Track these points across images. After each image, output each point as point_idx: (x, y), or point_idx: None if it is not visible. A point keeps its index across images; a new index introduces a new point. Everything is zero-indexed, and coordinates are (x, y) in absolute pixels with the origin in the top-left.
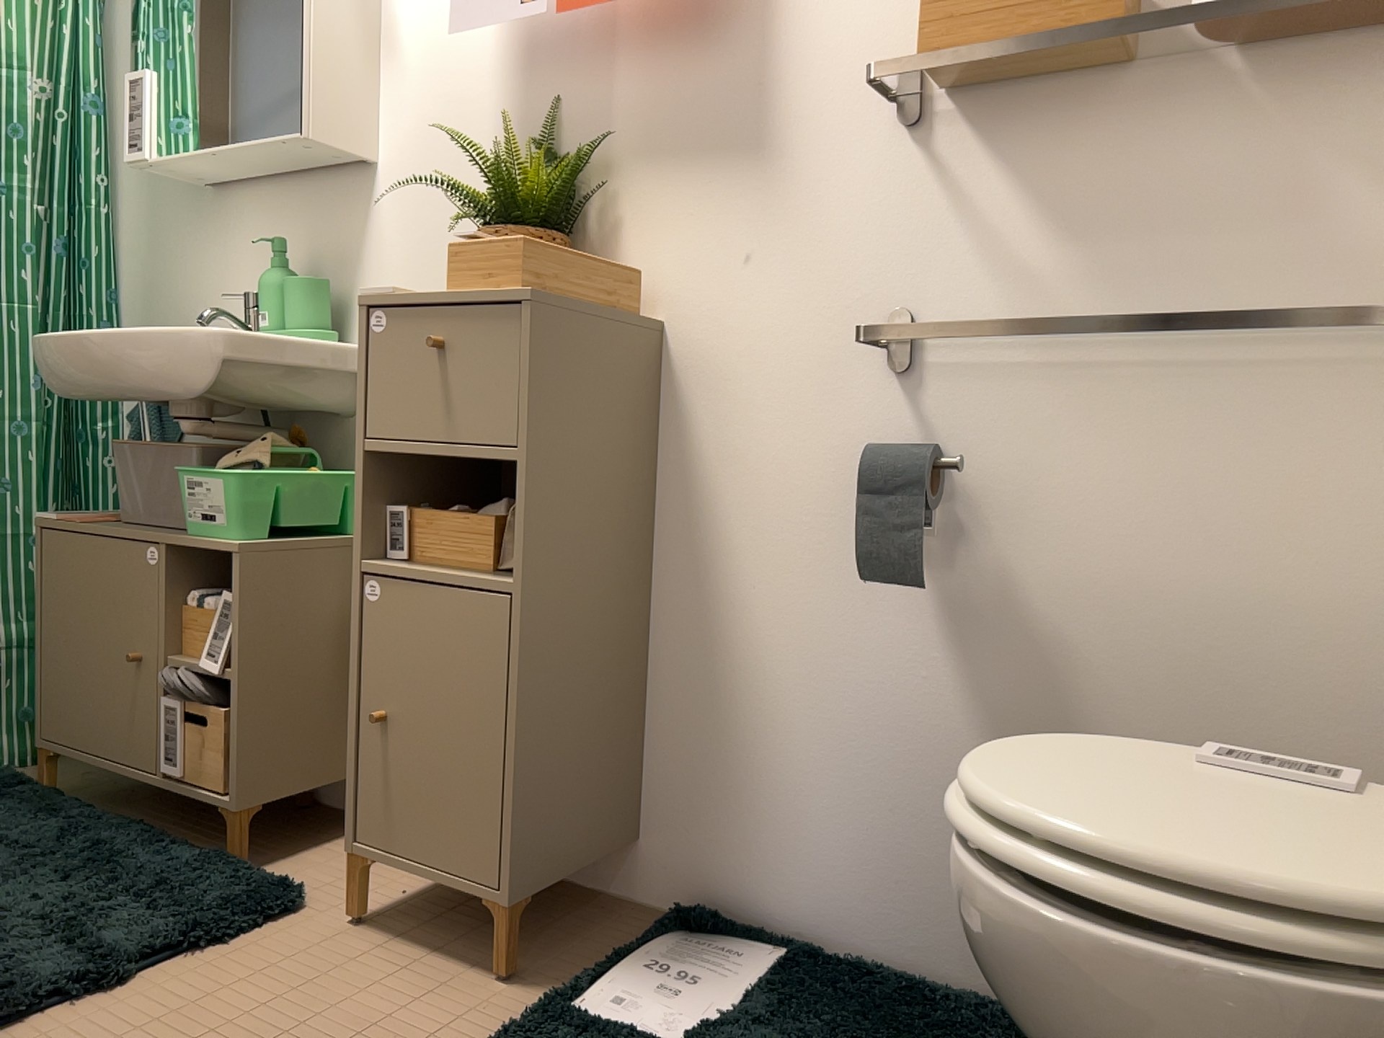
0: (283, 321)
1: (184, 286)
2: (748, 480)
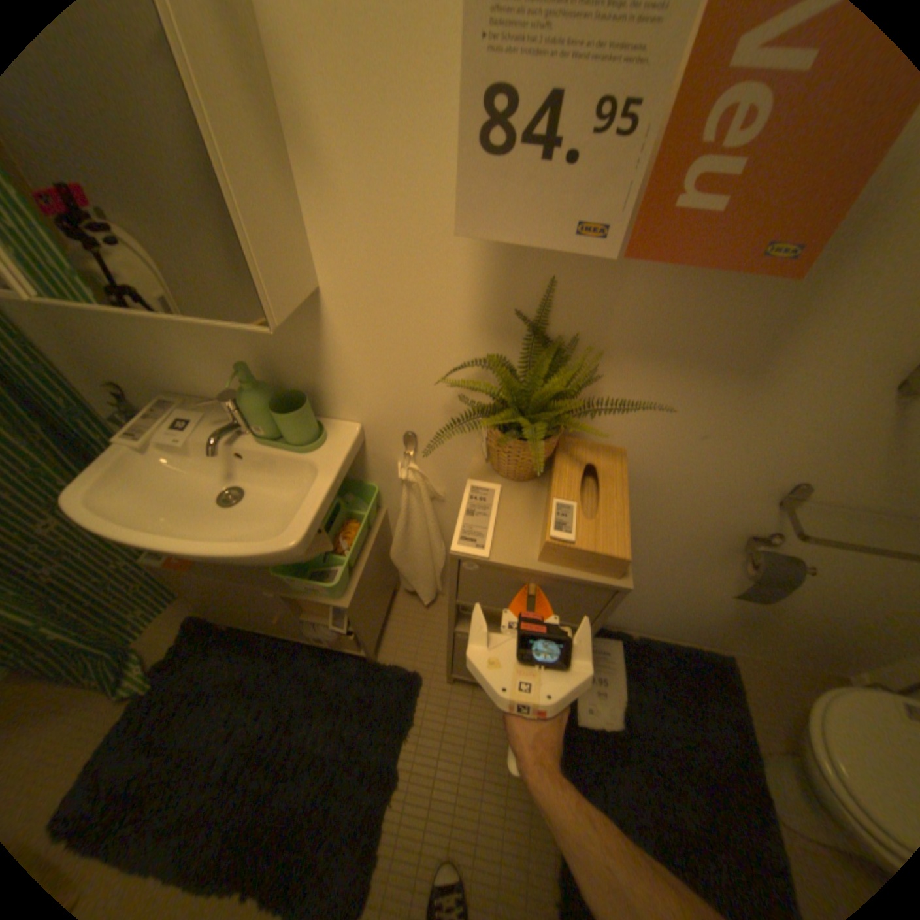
0: (277, 428)
1: (108, 341)
2: (653, 526)
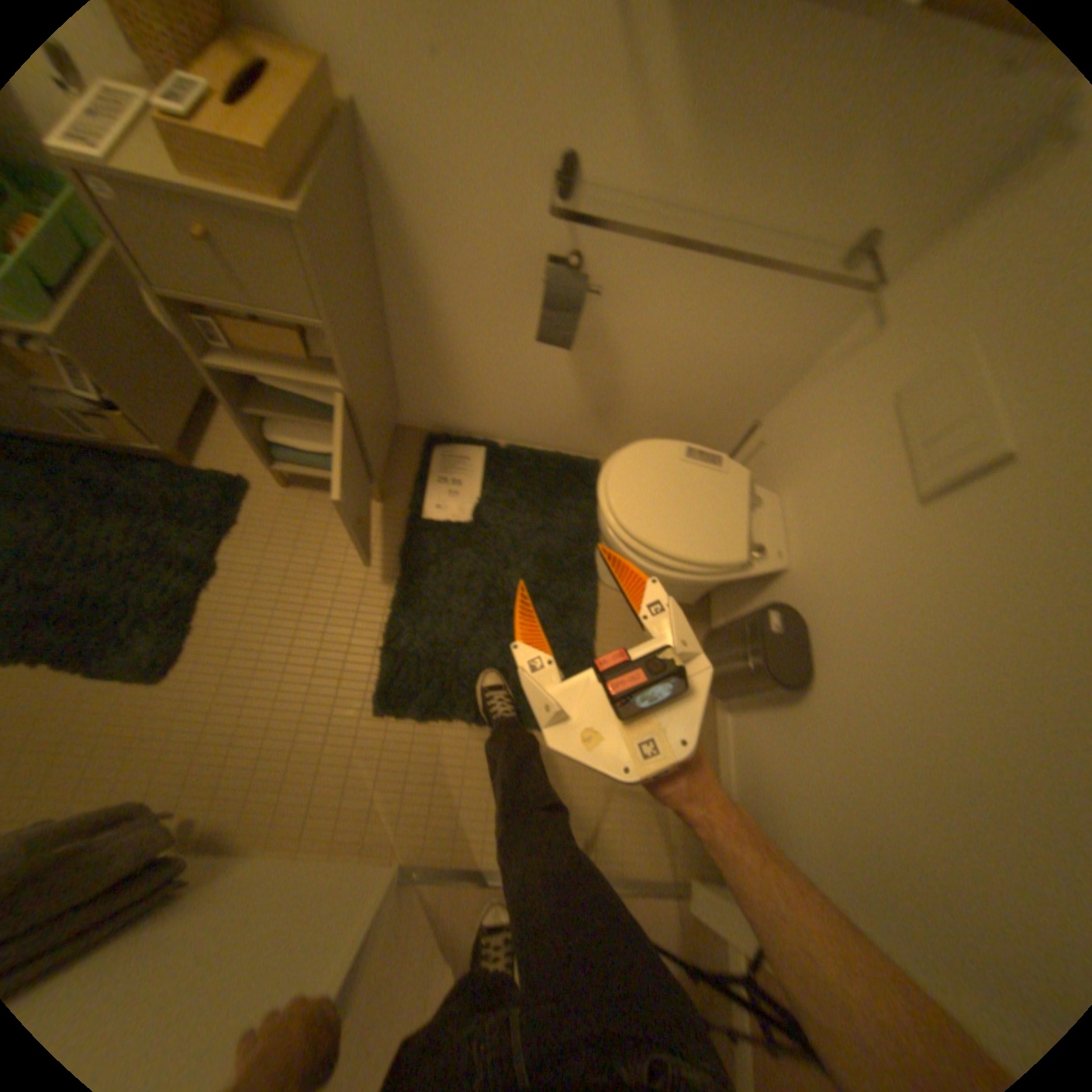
0: None
1: None
2: (452, 250)
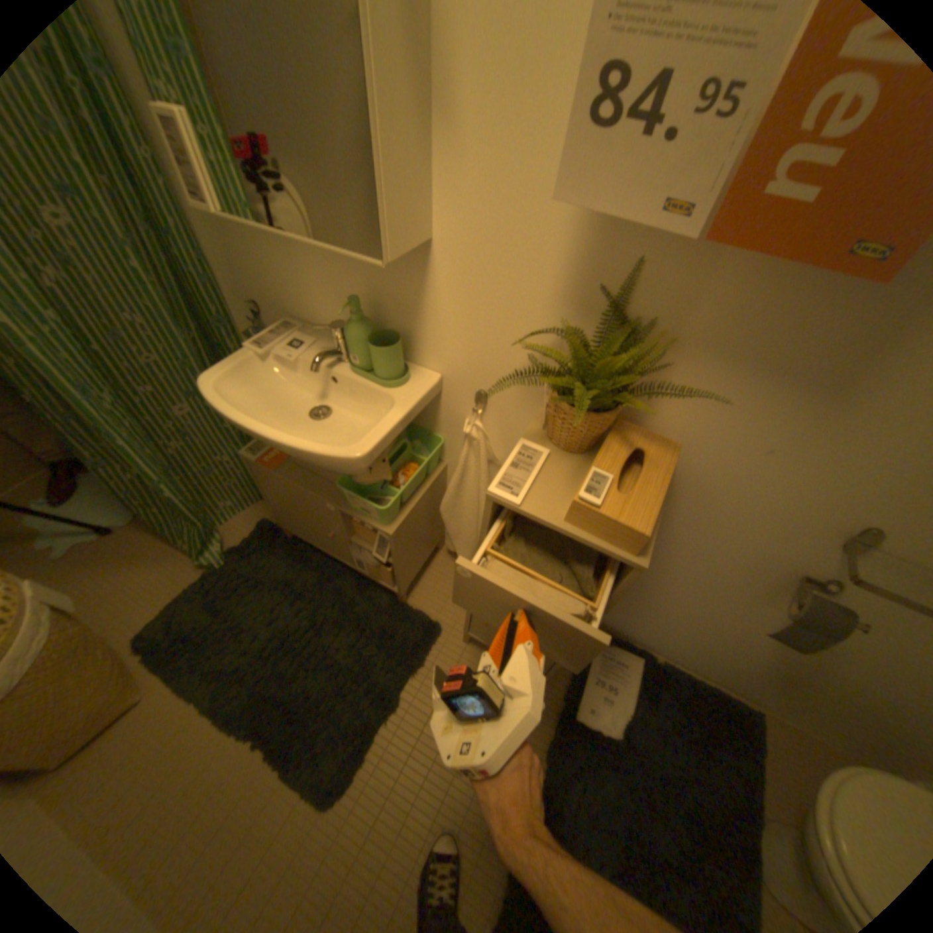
0: (371, 361)
1: (260, 265)
2: (701, 540)
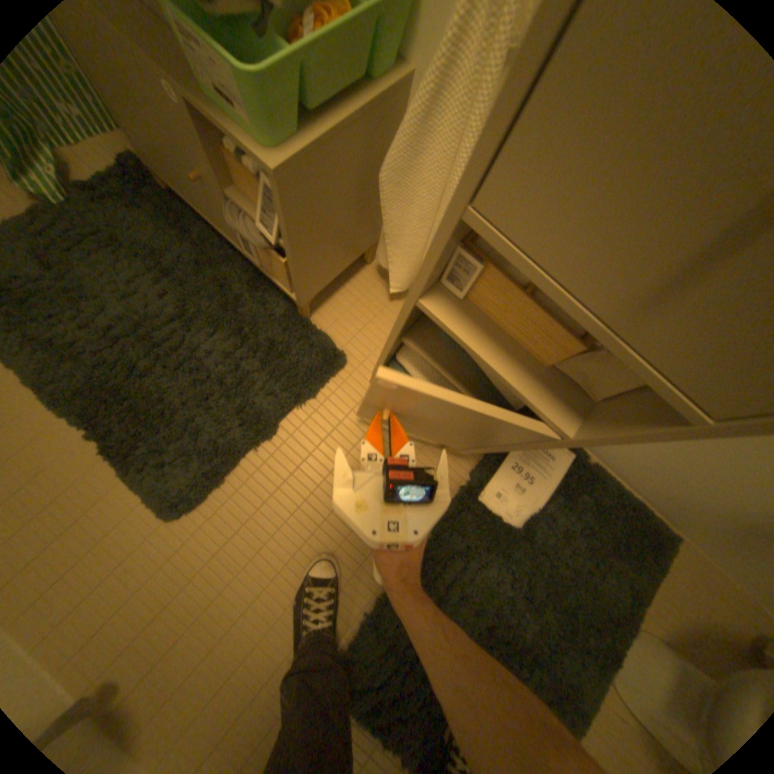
0: None
1: None
2: None
